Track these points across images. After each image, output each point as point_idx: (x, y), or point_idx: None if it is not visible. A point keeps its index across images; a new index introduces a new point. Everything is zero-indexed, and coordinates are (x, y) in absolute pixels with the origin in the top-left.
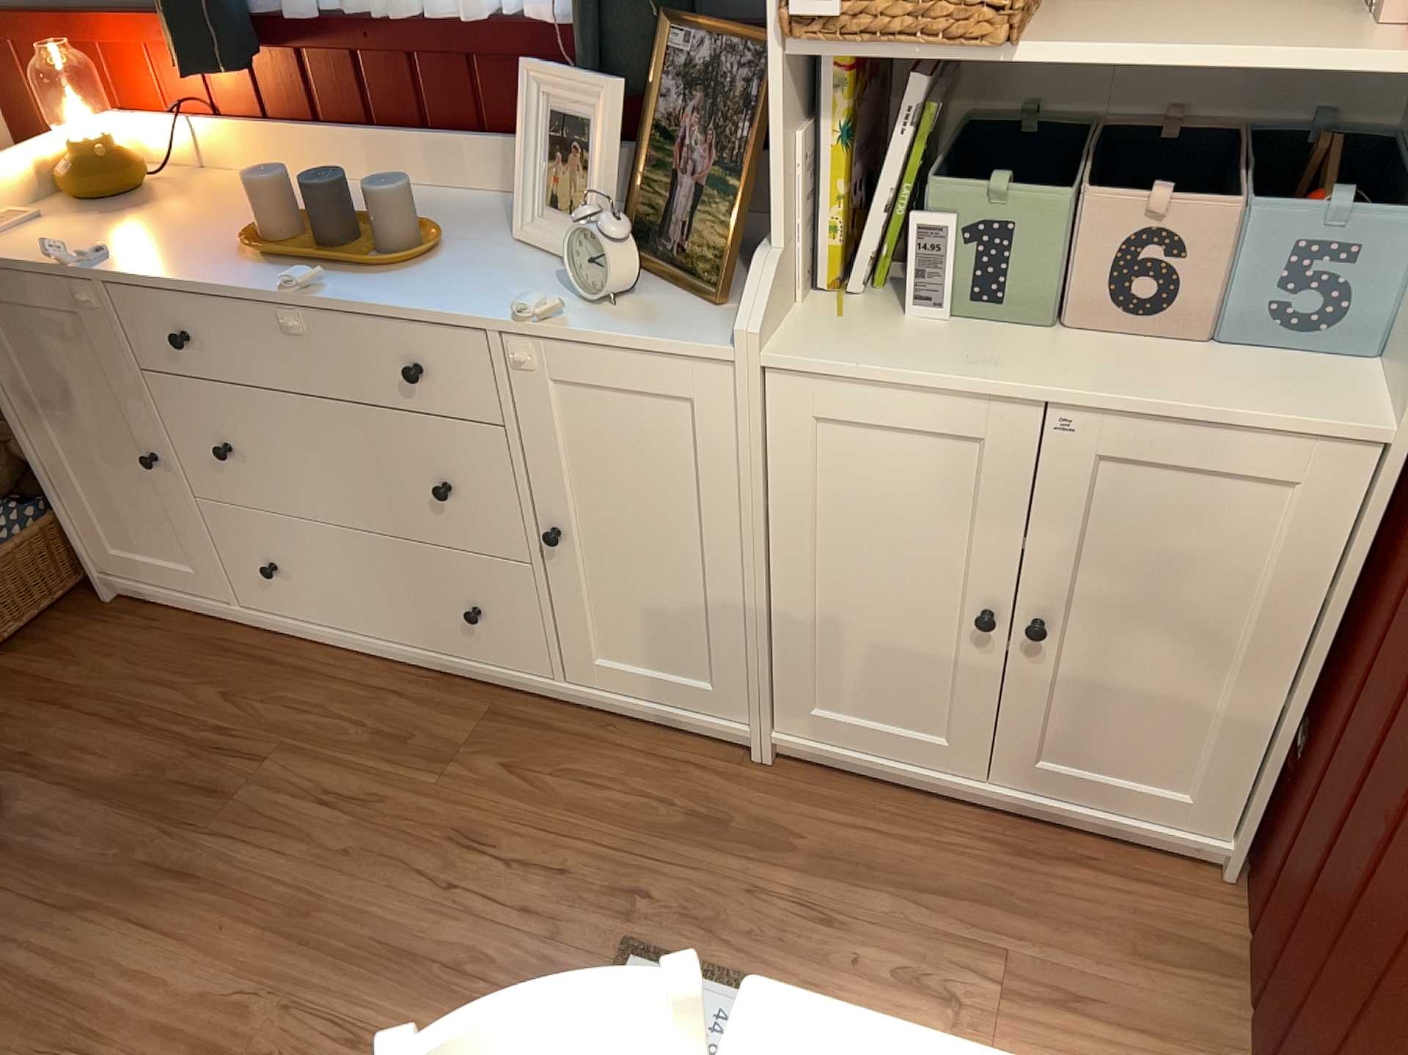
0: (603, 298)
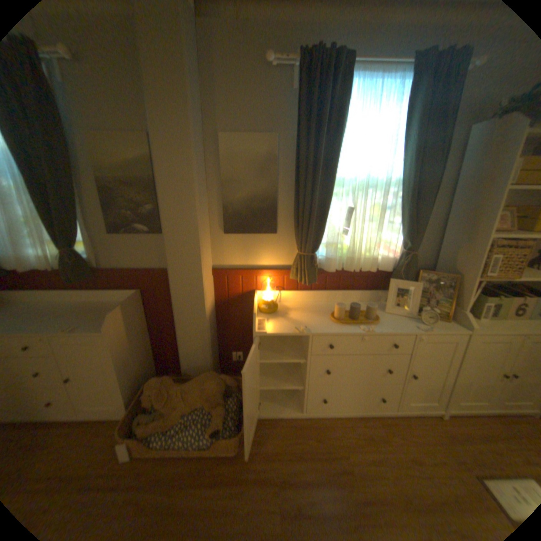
0: (434, 324)
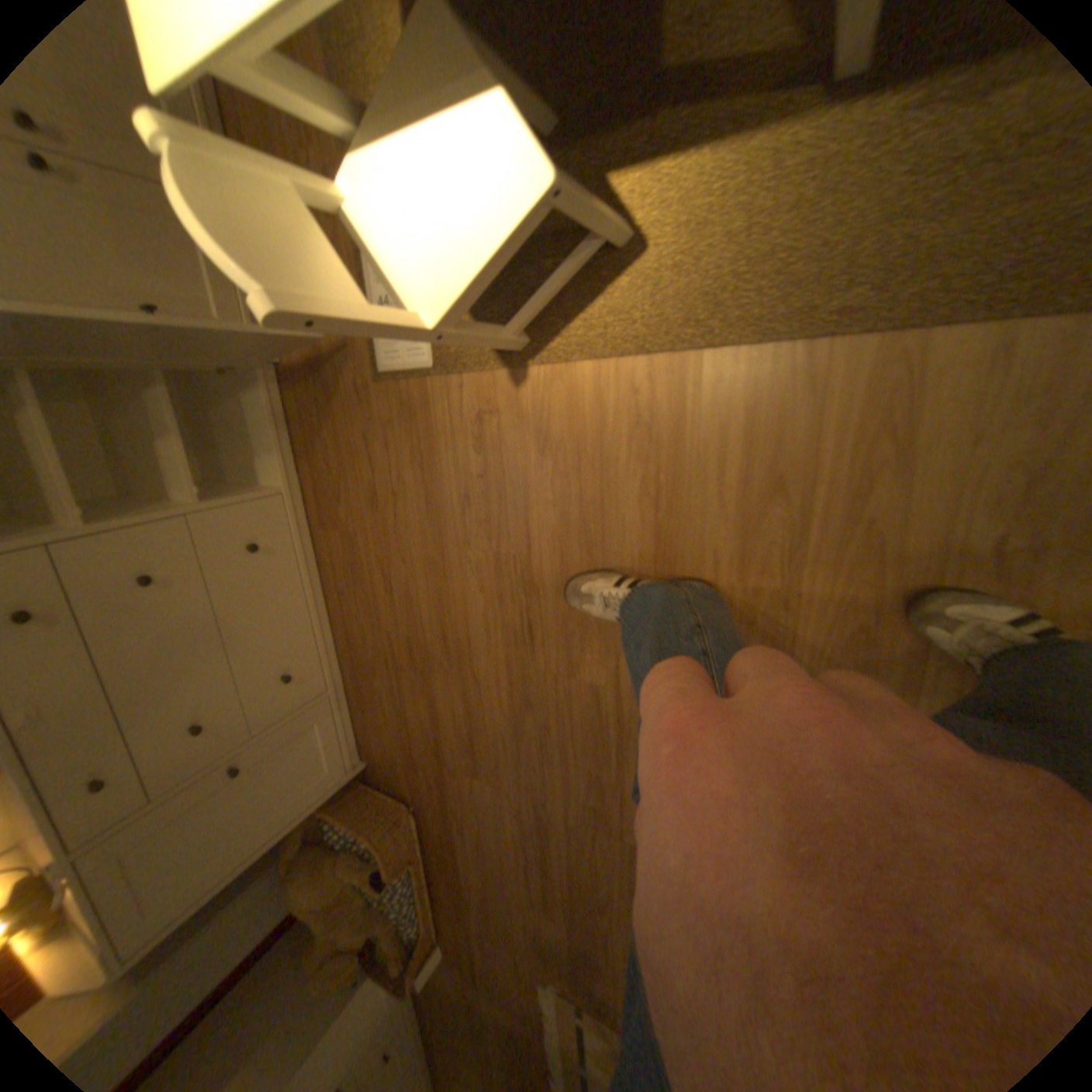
0: None
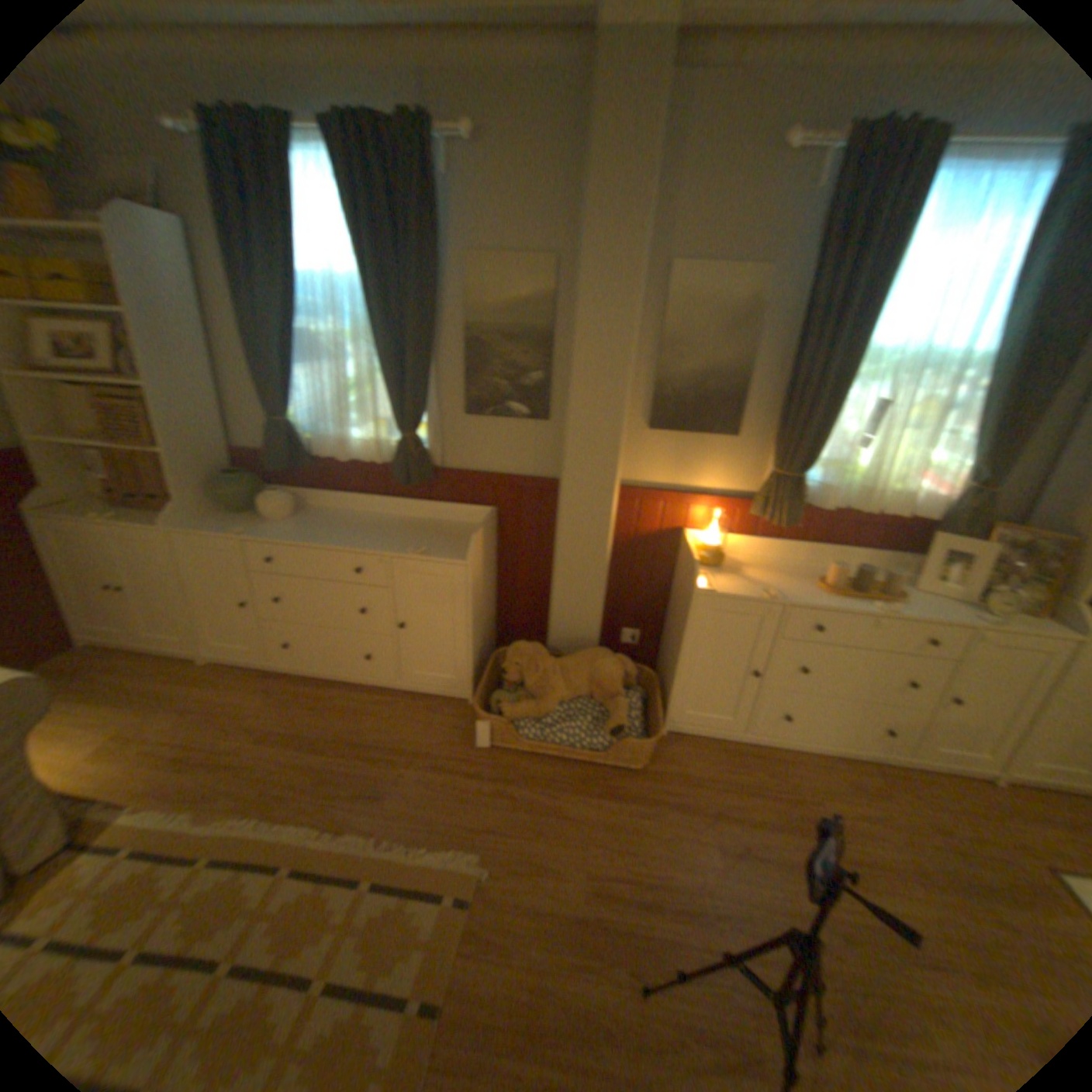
0: (1009, 617)
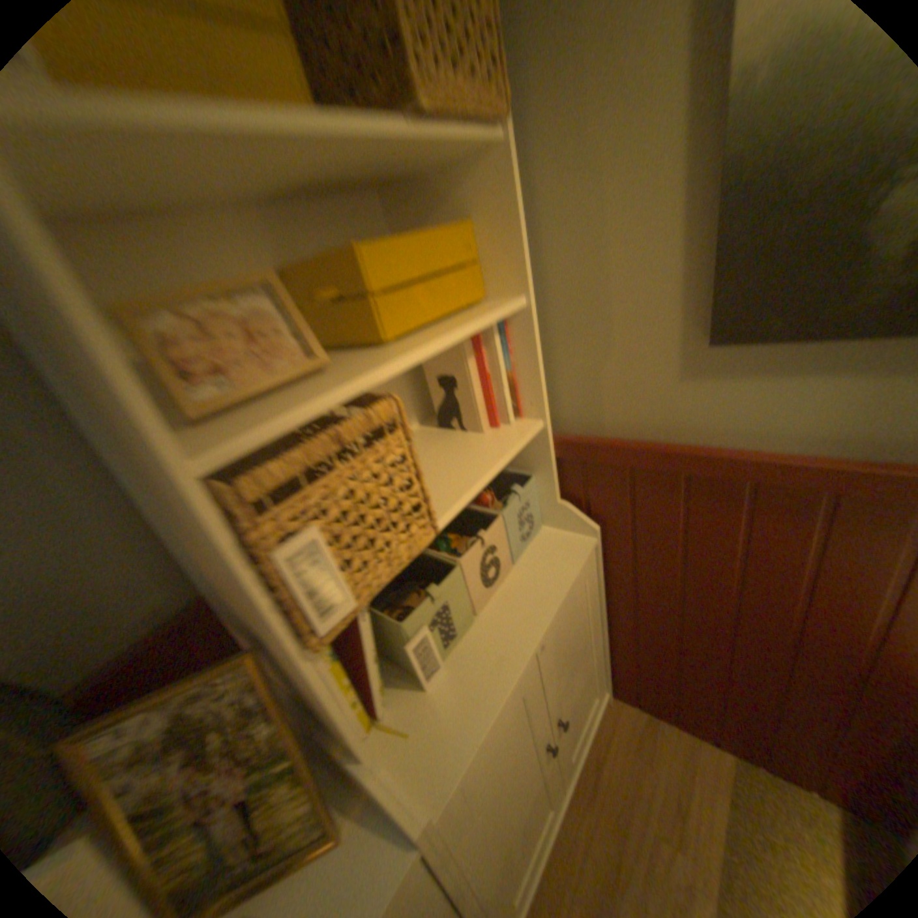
0: None
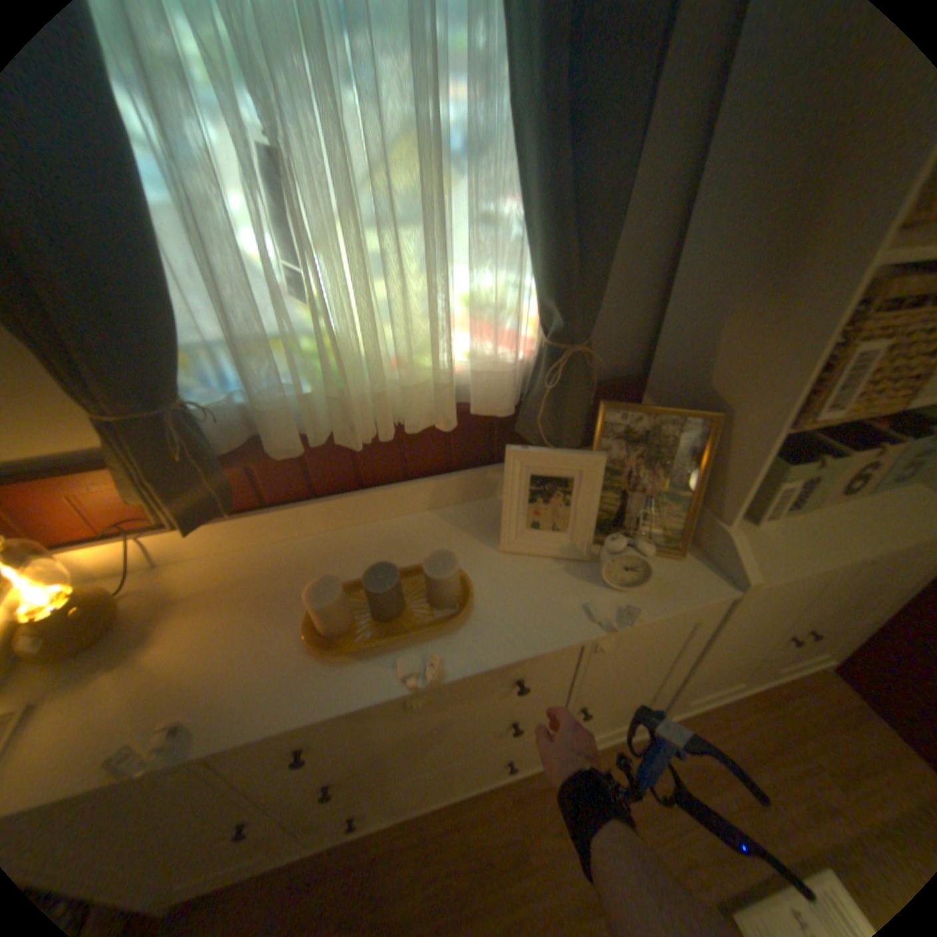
0: (637, 585)
